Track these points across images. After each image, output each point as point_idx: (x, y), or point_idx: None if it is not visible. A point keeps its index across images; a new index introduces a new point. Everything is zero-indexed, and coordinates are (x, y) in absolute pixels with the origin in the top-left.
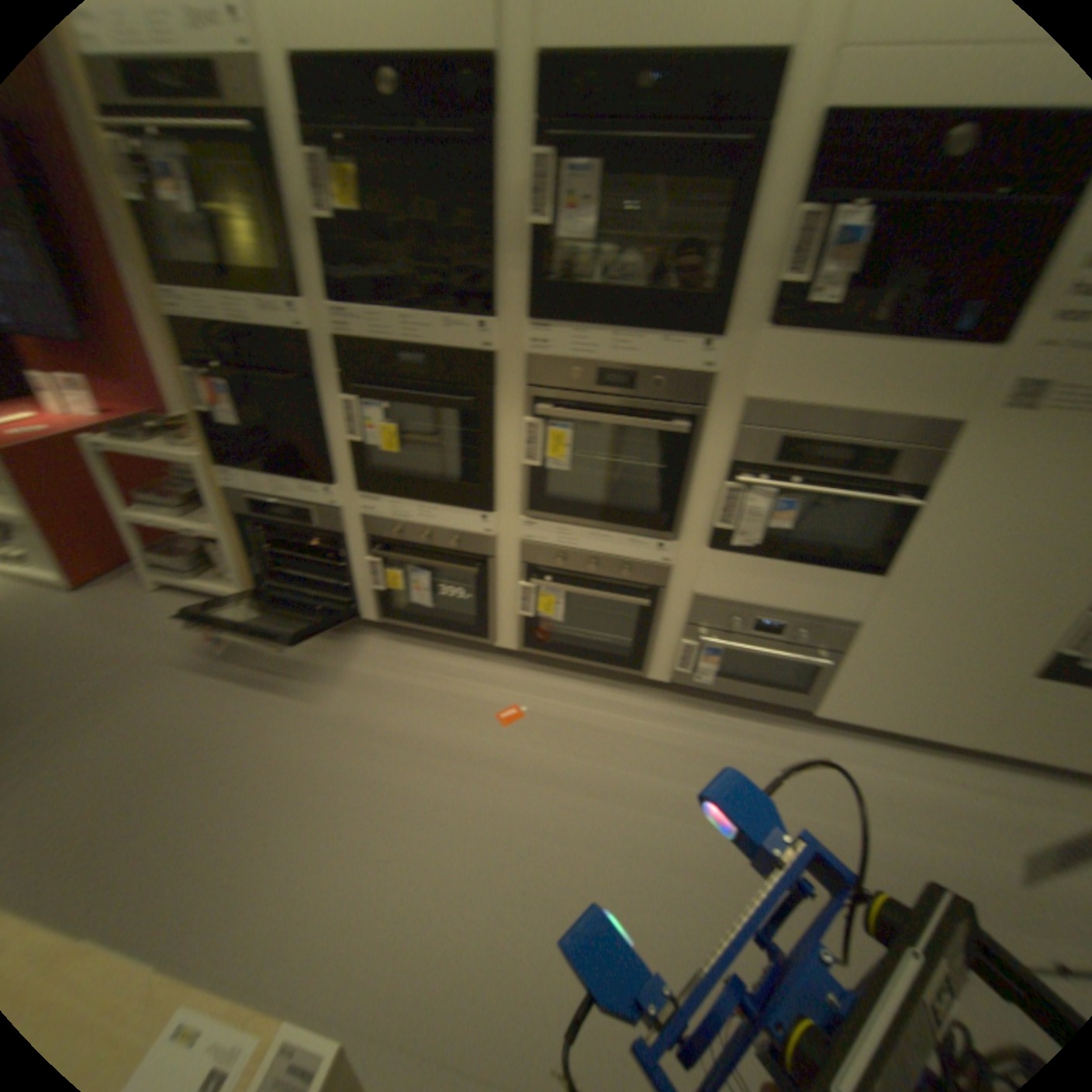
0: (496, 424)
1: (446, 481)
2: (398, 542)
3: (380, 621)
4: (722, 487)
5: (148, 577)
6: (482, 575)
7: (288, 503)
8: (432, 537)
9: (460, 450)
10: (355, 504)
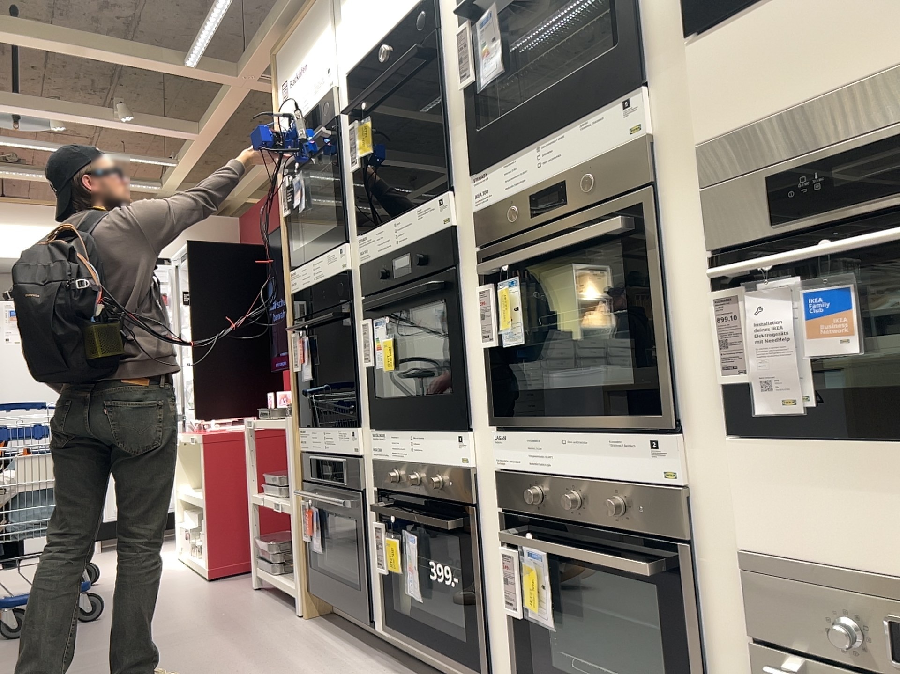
0: (466, 304)
1: (440, 398)
2: (400, 492)
3: (390, 629)
4: (713, 300)
5: (268, 573)
6: (469, 538)
7: (337, 457)
8: (423, 478)
9: (454, 356)
10: (371, 443)
